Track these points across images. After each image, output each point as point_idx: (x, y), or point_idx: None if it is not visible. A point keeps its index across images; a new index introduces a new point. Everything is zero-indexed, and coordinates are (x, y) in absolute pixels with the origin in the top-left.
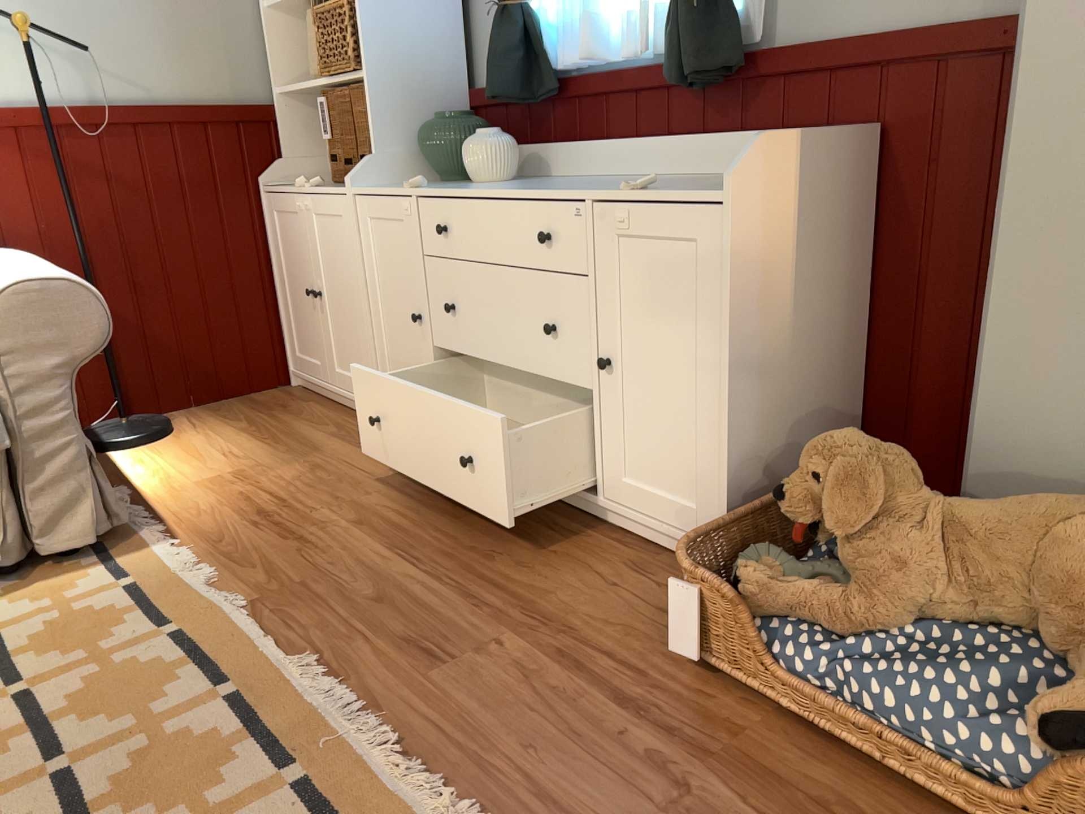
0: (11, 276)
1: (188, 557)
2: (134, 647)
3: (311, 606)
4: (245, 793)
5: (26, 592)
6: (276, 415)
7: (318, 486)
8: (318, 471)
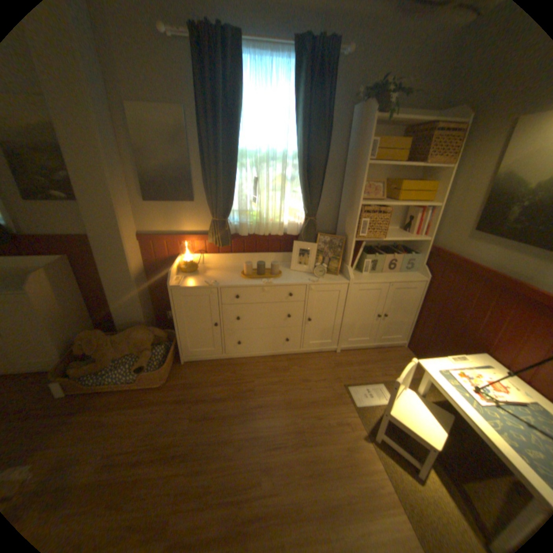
0: None
1: None
2: None
3: None
4: None
5: None
6: None
7: None
8: None
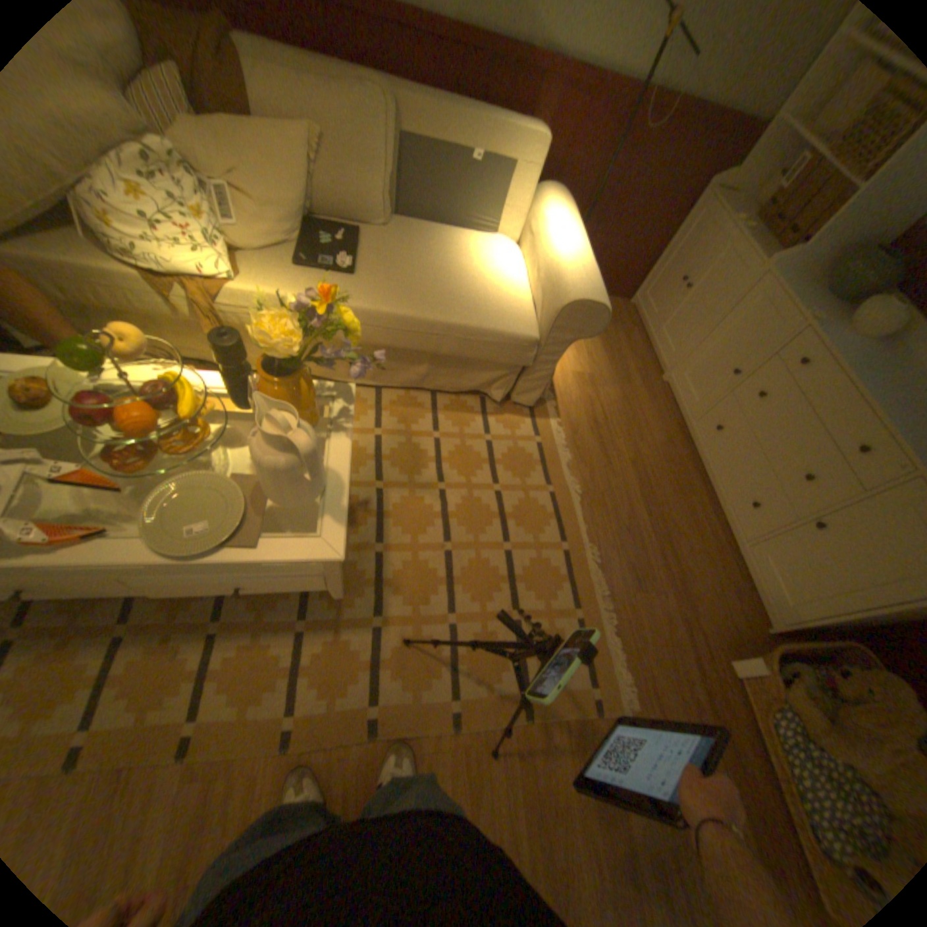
0: (575, 275)
1: (561, 439)
2: (536, 493)
3: (602, 514)
4: (563, 613)
5: (500, 419)
6: (616, 331)
7: (623, 419)
8: (625, 405)
